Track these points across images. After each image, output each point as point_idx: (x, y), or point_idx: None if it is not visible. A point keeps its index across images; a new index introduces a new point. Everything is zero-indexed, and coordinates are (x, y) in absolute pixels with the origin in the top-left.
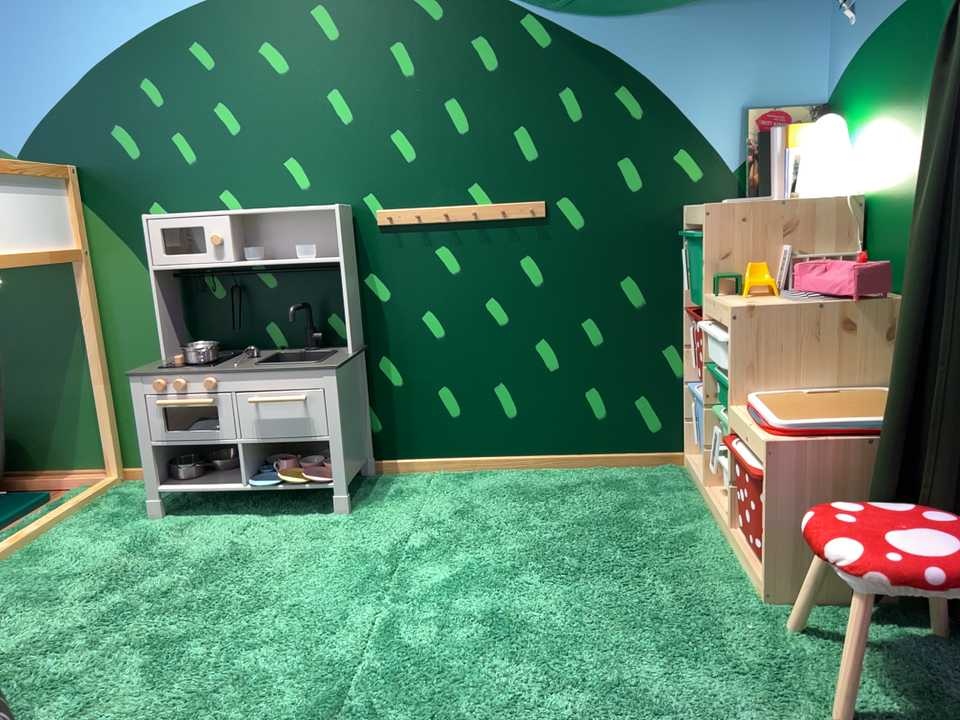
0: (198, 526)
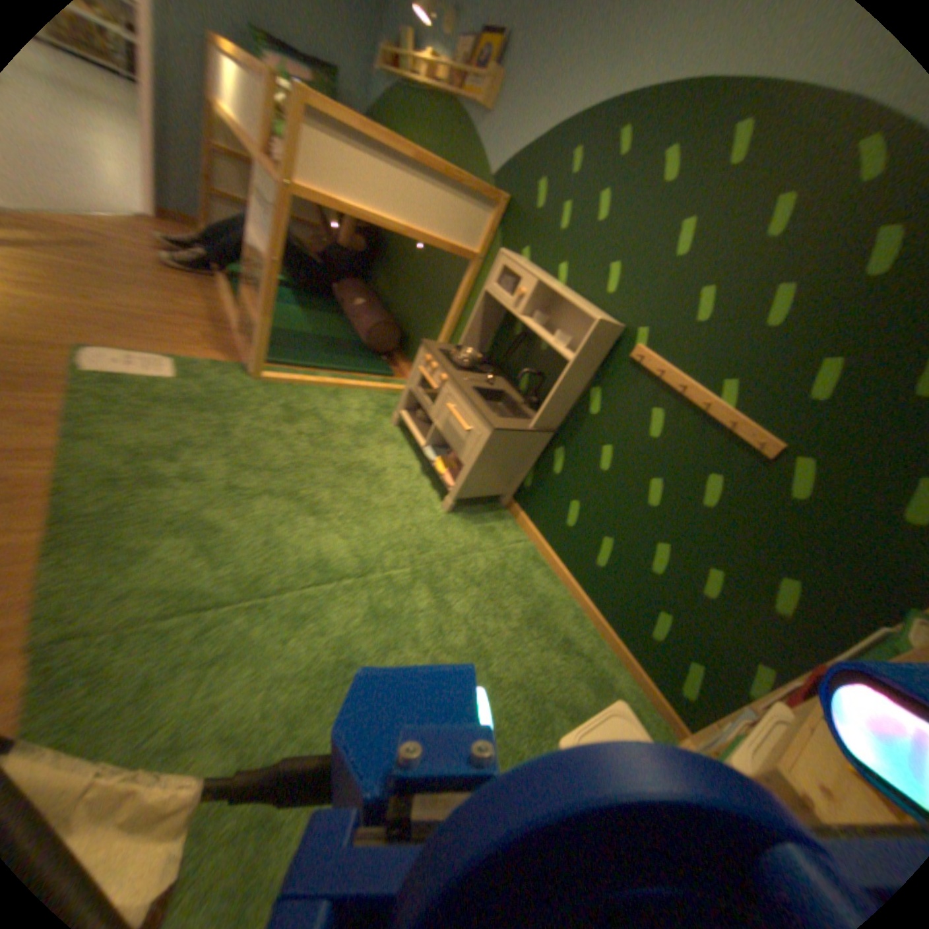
0: (397, 446)
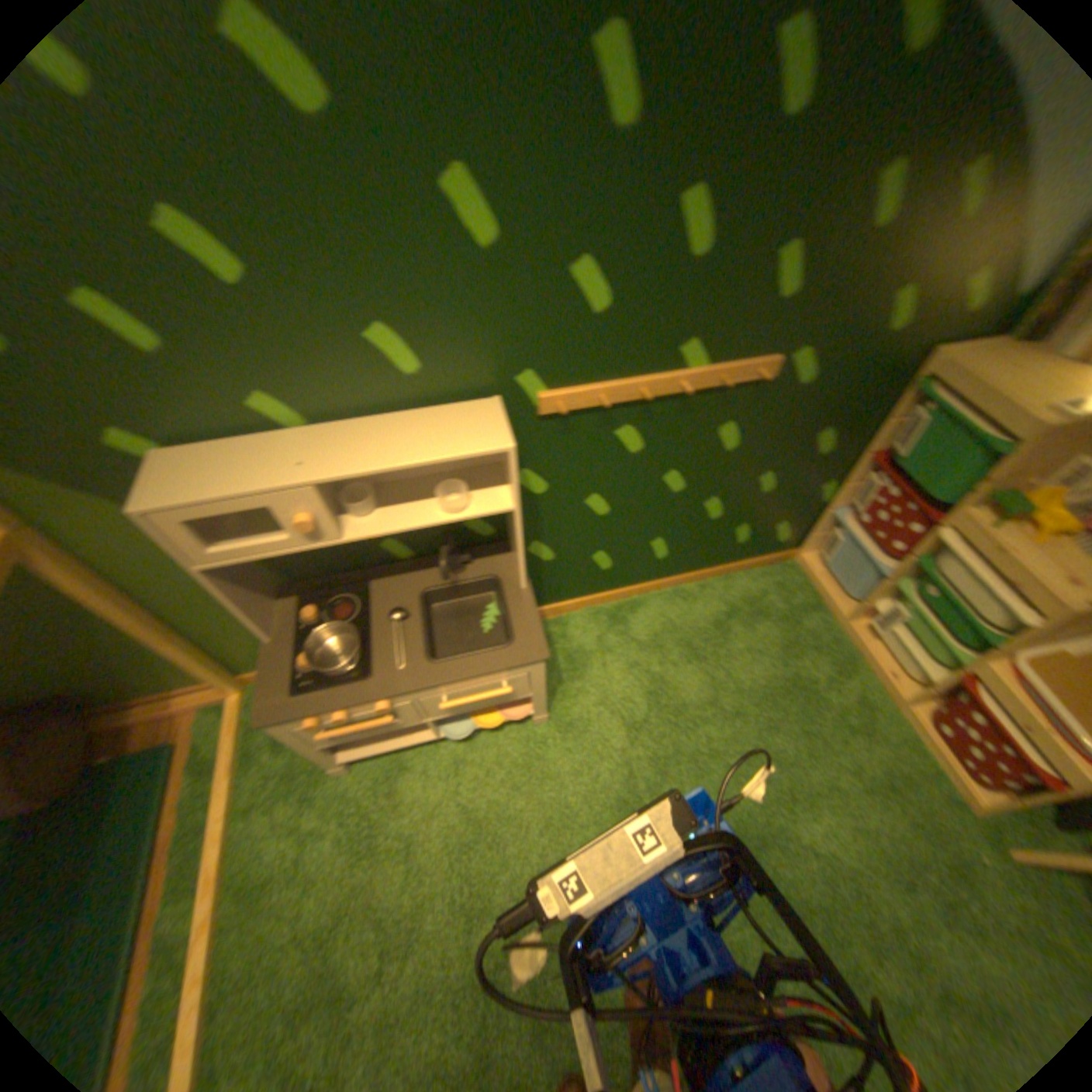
0: (402, 777)
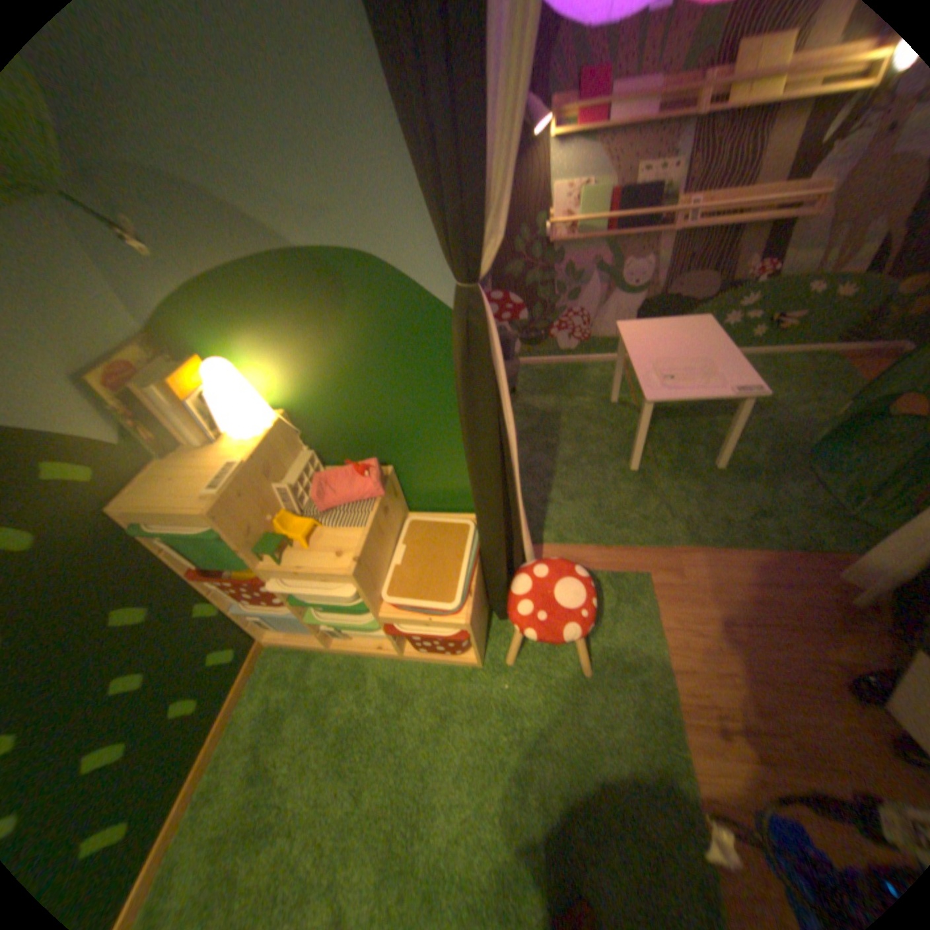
0: None
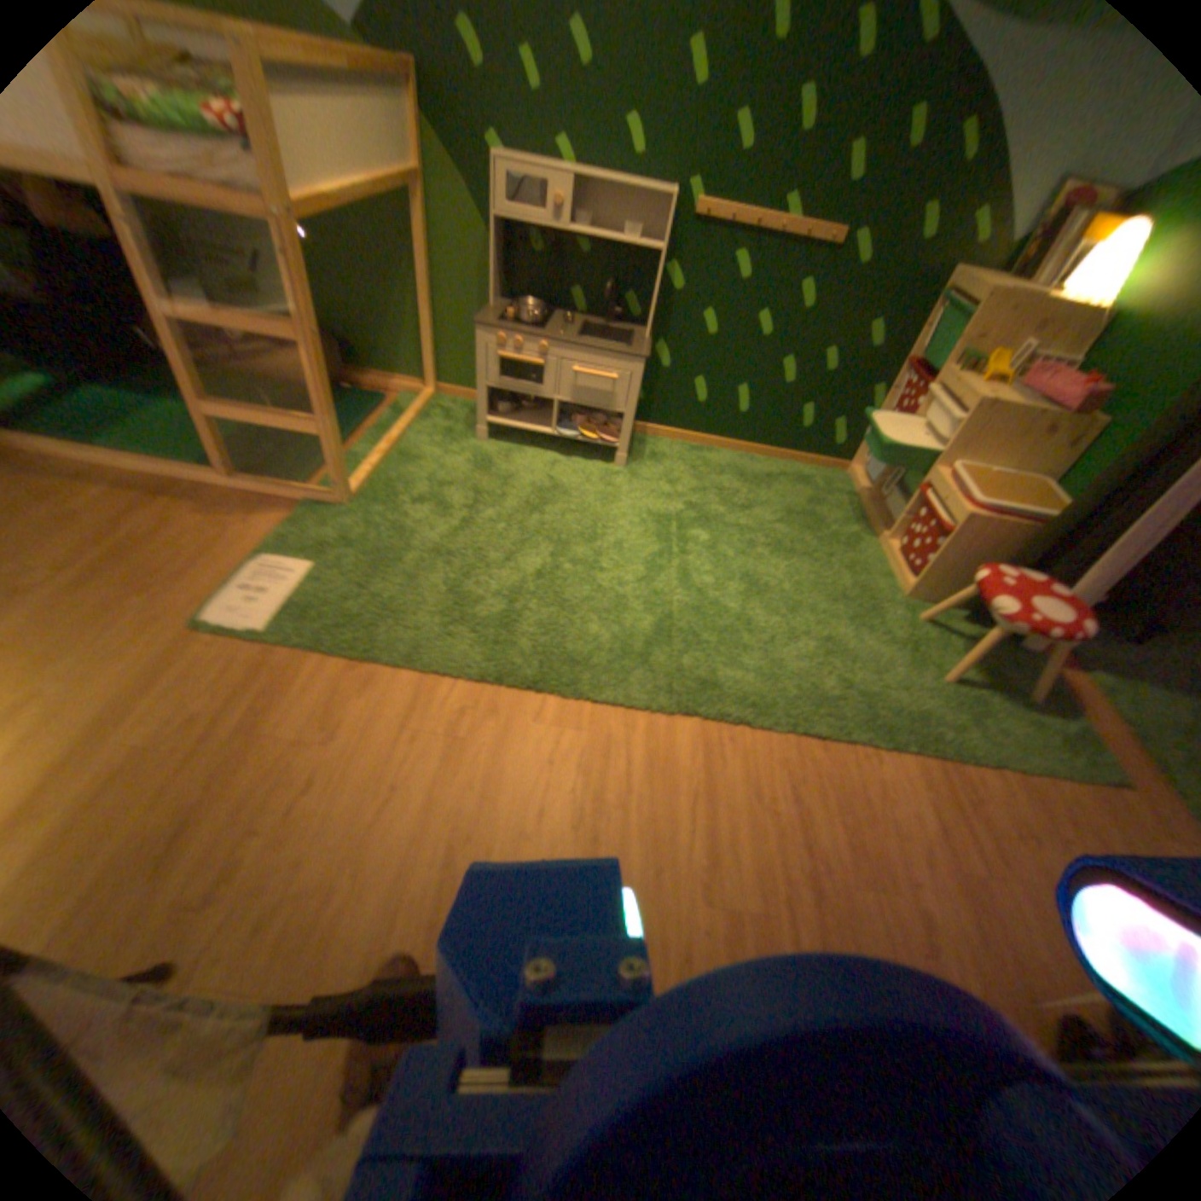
0: (516, 454)
